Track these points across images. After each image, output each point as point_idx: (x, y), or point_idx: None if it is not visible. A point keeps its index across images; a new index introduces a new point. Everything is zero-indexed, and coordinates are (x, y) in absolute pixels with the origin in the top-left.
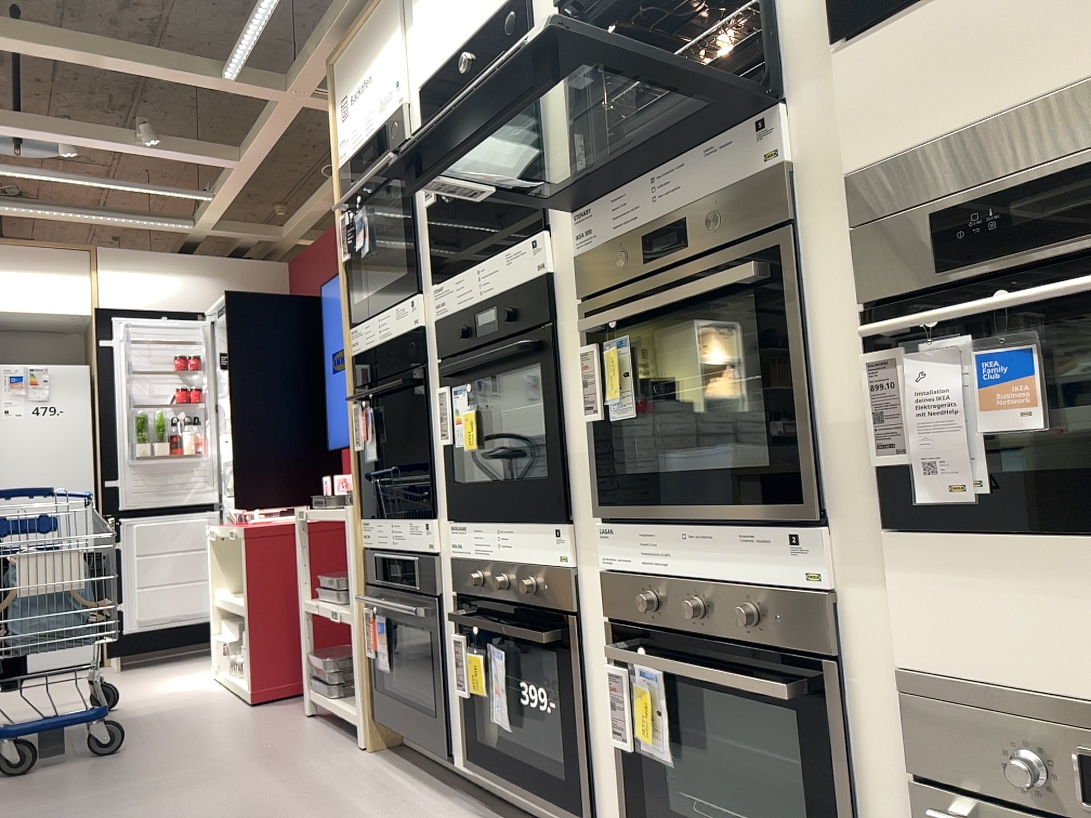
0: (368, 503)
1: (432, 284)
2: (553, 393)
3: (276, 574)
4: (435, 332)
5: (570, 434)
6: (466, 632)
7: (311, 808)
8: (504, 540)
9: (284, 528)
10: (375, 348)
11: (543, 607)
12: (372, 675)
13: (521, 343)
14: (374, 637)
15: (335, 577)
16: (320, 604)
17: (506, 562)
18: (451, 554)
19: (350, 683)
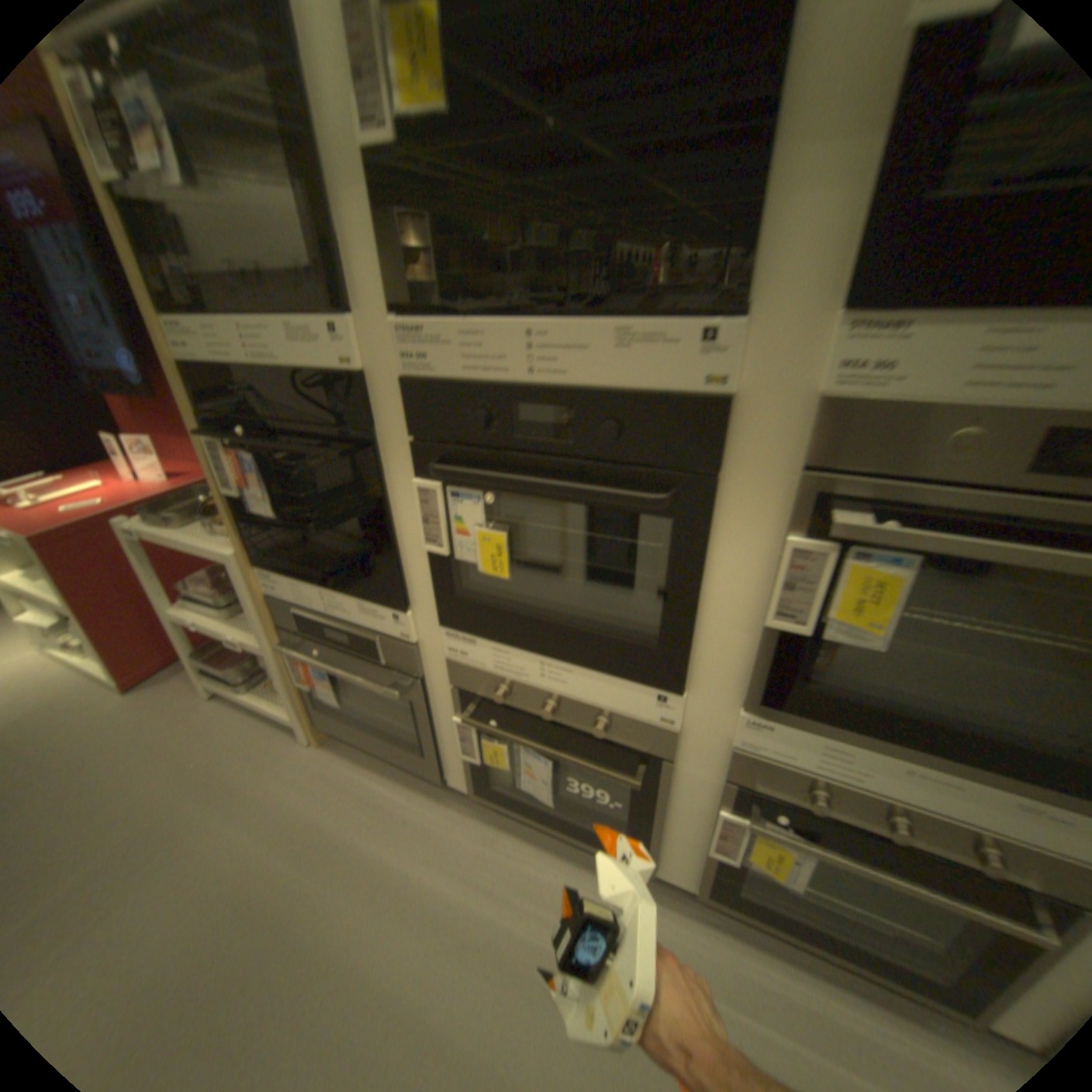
0: (258, 546)
1: (384, 305)
2: (698, 564)
3: (99, 572)
4: (406, 393)
5: (711, 610)
6: (476, 719)
7: (316, 869)
8: (556, 673)
9: (90, 522)
10: (234, 360)
11: (623, 744)
12: (307, 697)
13: (662, 496)
14: (310, 677)
15: (204, 588)
16: (195, 617)
17: (557, 690)
18: (441, 646)
19: (256, 675)
